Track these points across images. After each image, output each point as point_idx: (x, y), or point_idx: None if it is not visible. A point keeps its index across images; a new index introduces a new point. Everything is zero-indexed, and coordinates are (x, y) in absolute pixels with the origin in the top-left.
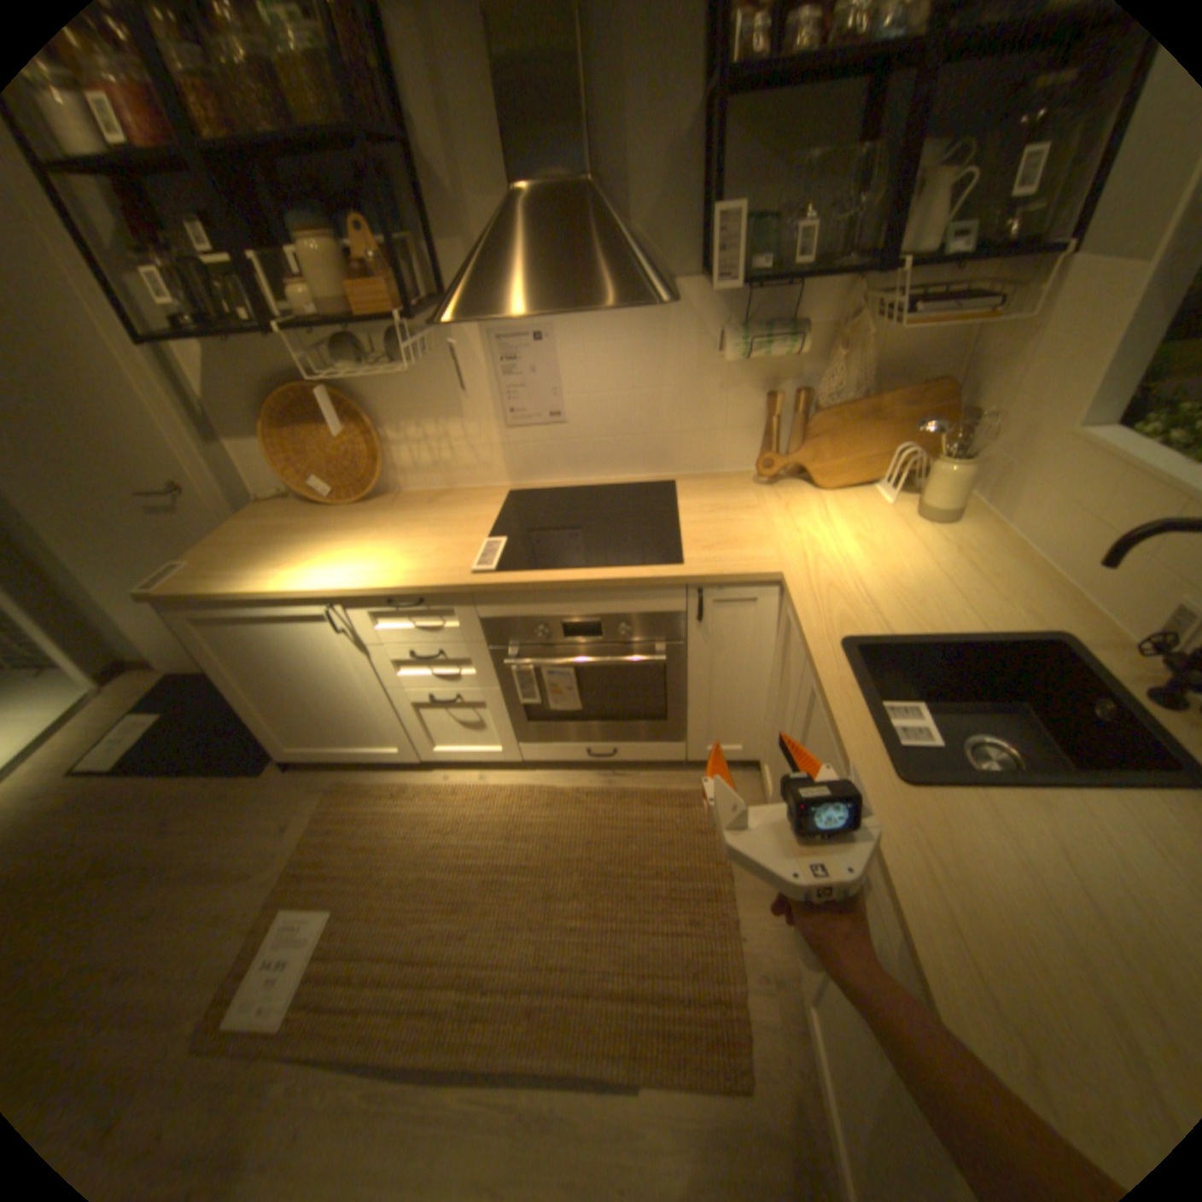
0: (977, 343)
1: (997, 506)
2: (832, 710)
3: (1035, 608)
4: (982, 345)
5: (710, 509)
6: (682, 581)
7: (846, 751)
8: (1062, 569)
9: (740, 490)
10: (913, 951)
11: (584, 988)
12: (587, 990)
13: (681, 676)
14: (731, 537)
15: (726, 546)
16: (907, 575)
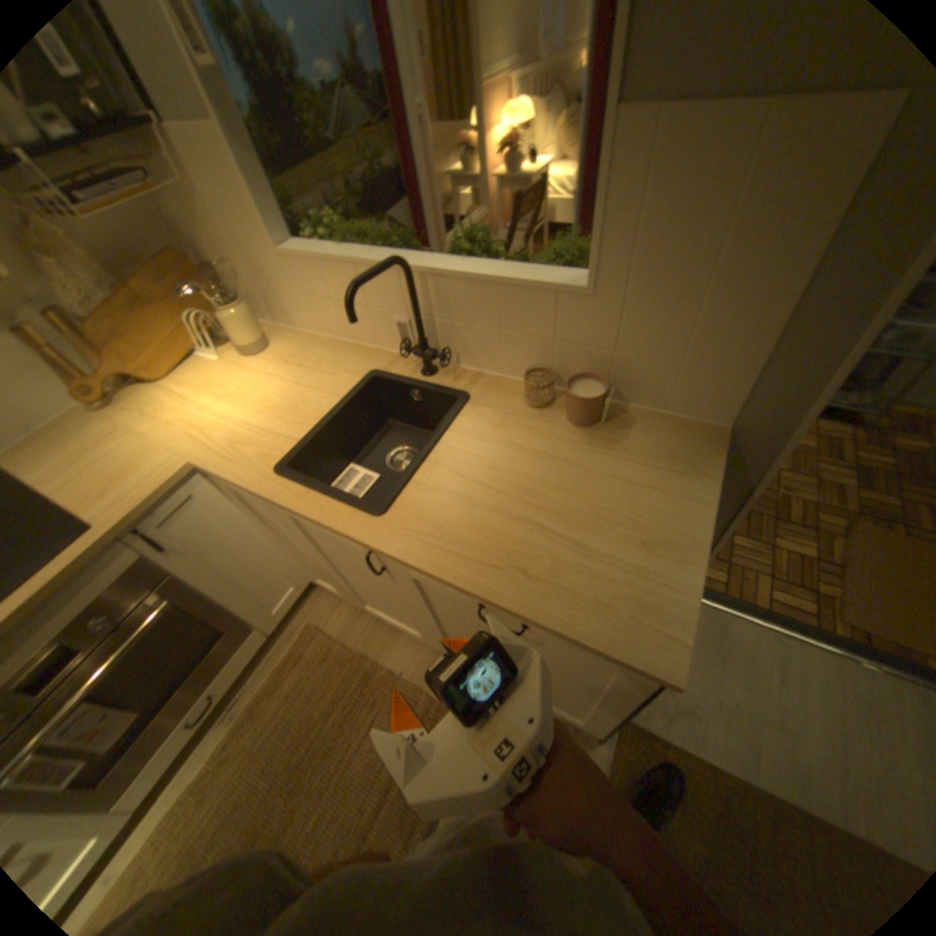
0: (158, 214)
1: (278, 322)
2: (308, 517)
3: (347, 368)
4: (163, 215)
5: (65, 463)
6: (103, 541)
7: (338, 531)
8: (339, 338)
9: (79, 428)
10: (454, 586)
11: (356, 837)
12: (359, 834)
13: (195, 597)
14: (112, 470)
15: (115, 480)
16: (270, 399)
